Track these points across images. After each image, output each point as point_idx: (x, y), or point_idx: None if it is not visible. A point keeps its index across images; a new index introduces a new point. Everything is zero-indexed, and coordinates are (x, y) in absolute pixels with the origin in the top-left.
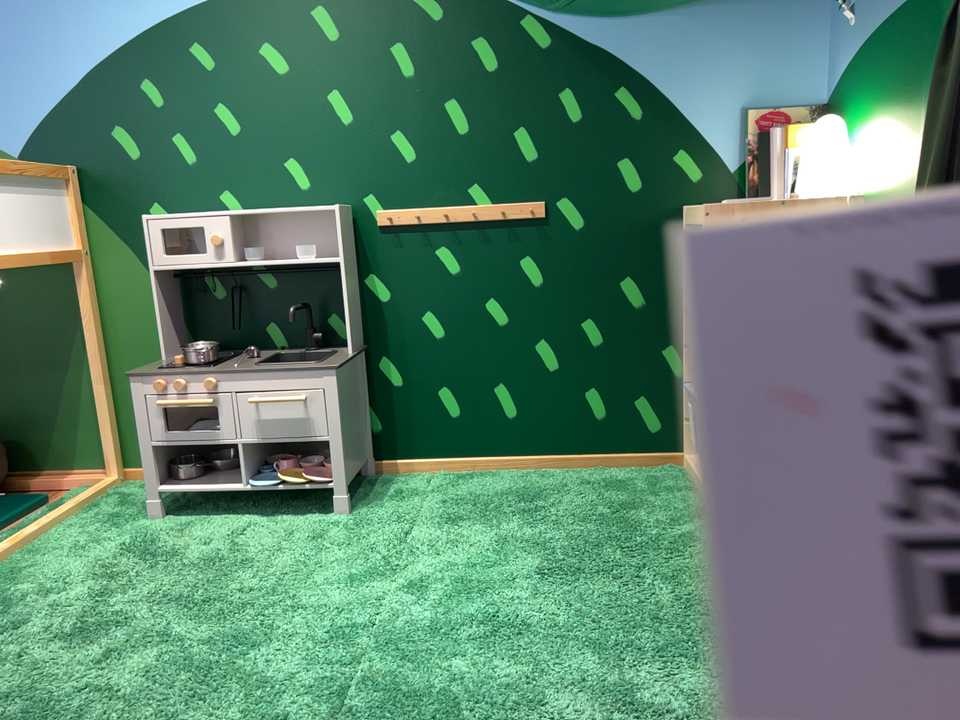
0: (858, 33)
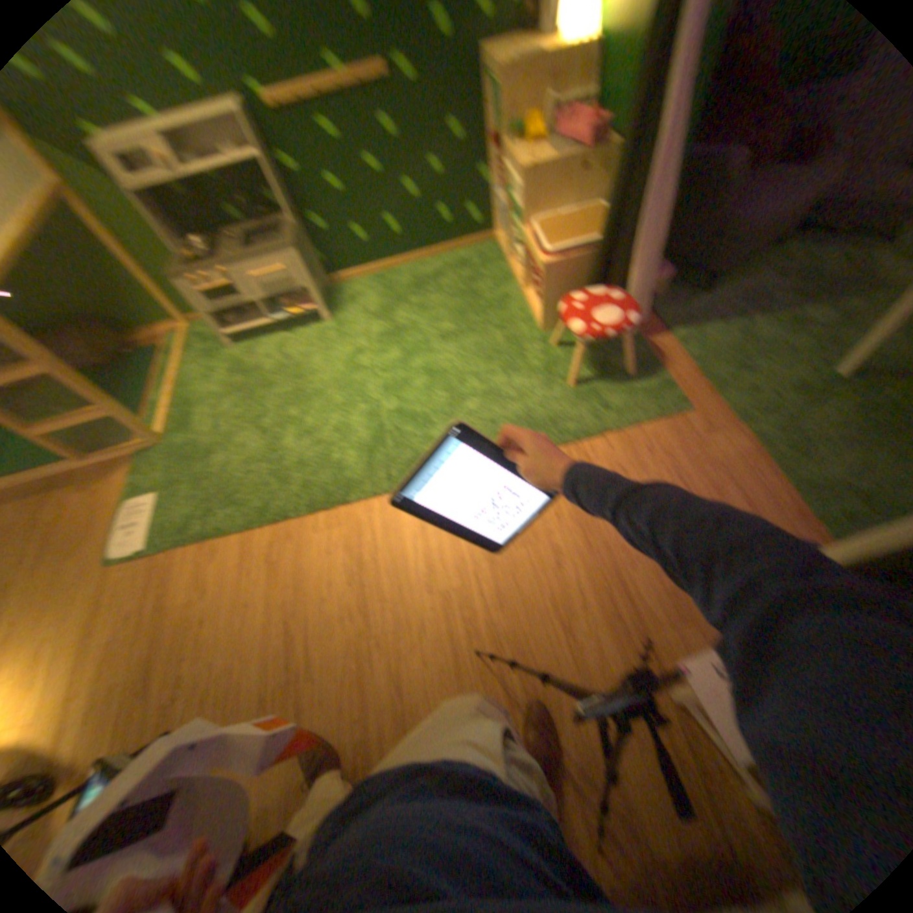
0: None
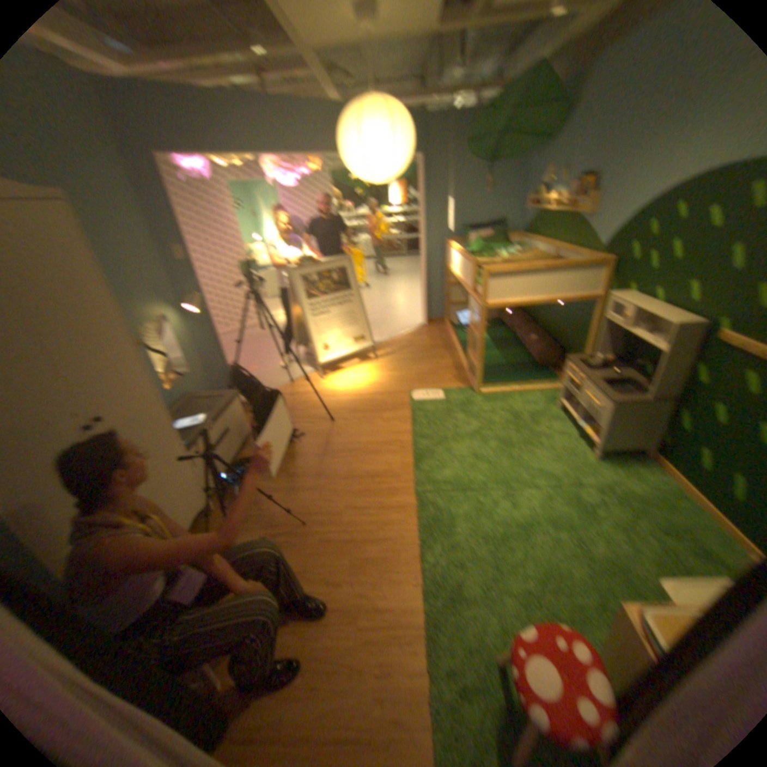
0: None
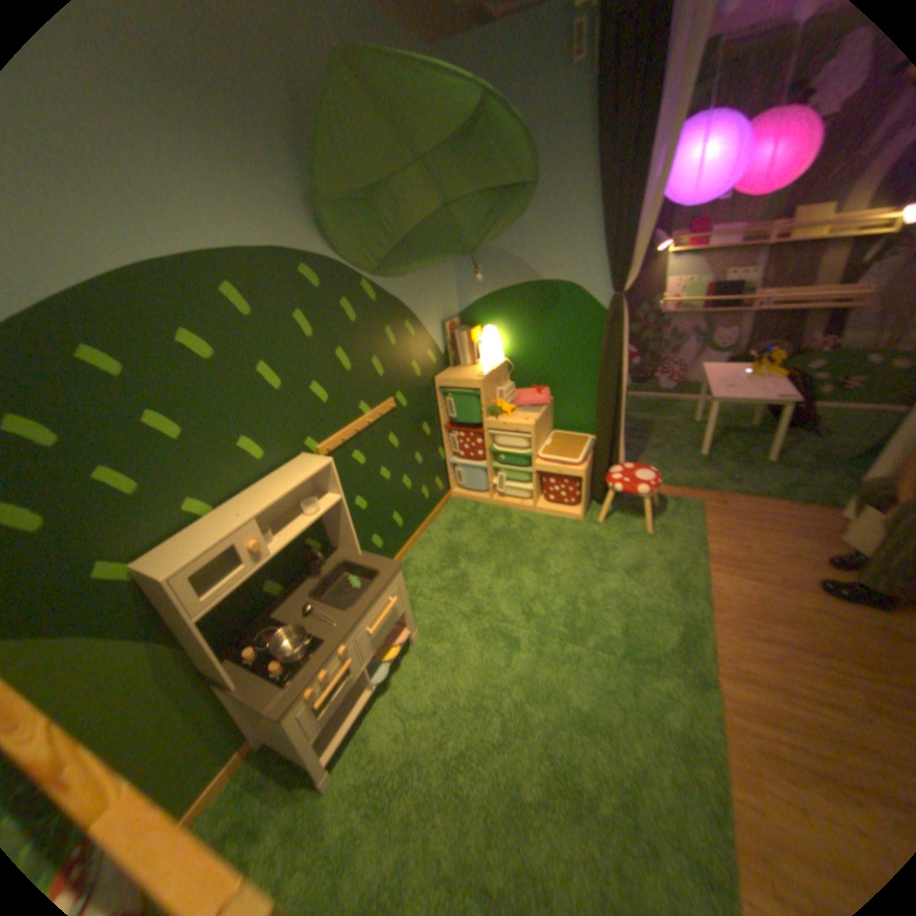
0: (487, 287)
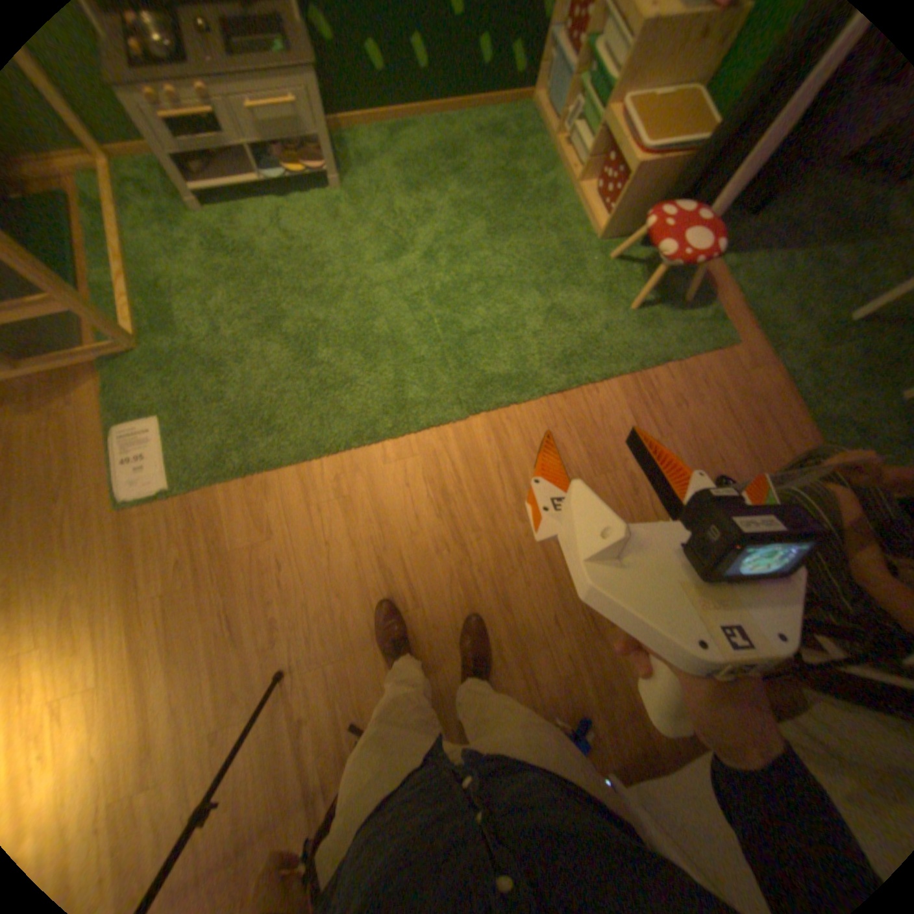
0: None
